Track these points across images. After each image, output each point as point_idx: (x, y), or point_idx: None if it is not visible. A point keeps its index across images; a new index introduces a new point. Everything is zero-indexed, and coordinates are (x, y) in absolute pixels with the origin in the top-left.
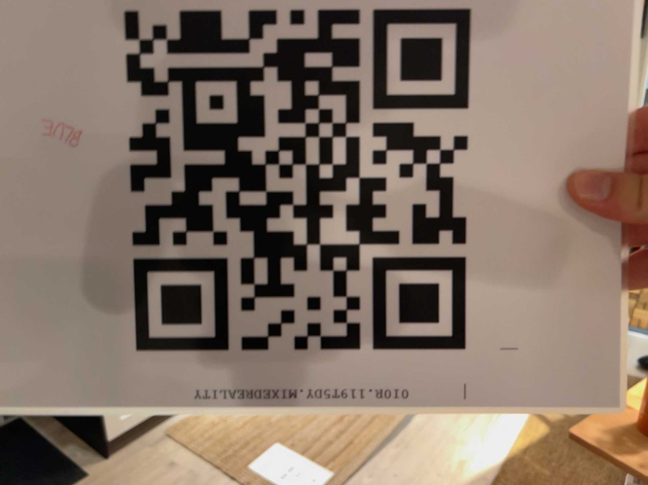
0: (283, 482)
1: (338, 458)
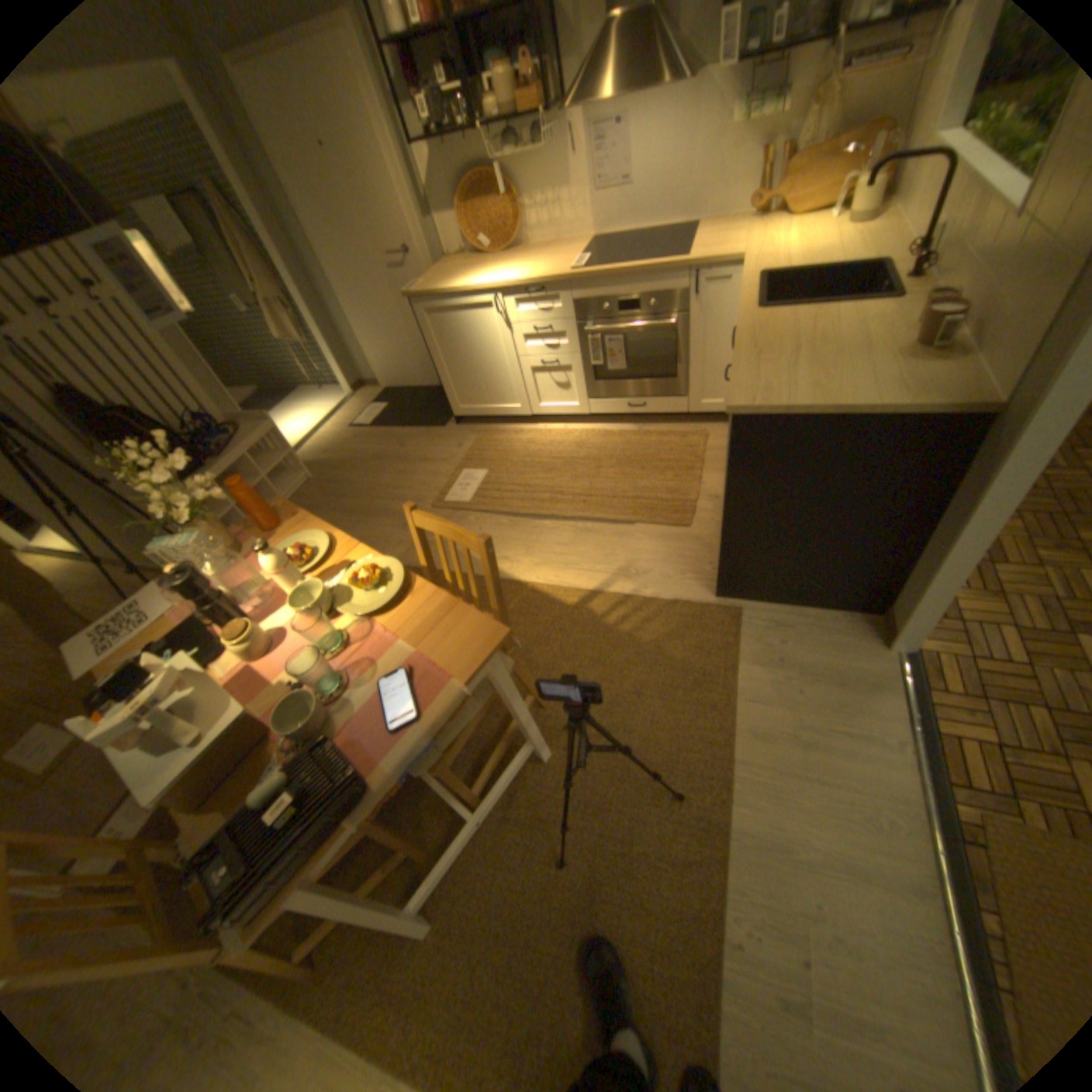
0: (457, 486)
1: (486, 498)
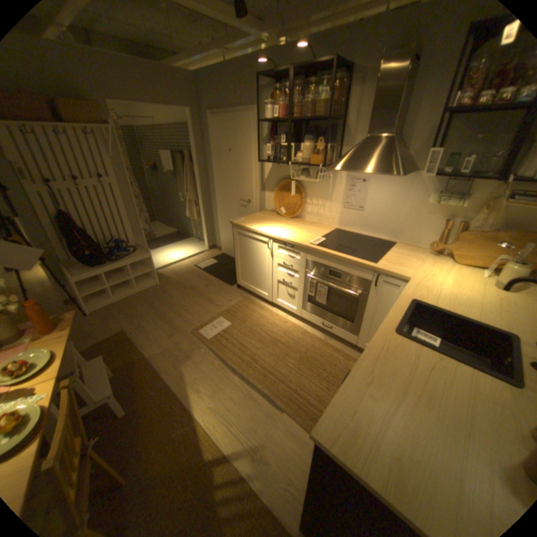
0: (211, 326)
1: (218, 342)
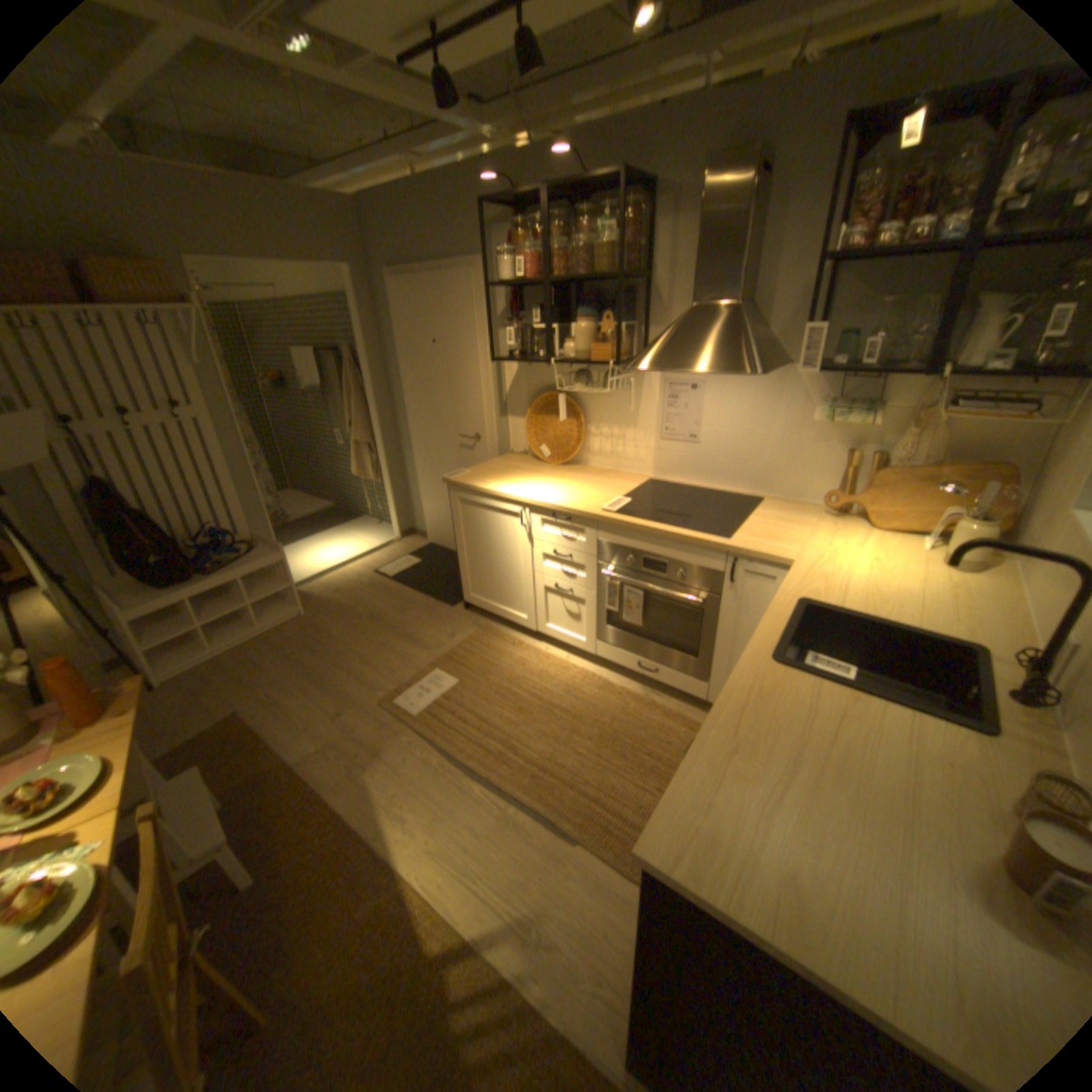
0: (418, 688)
1: (435, 719)
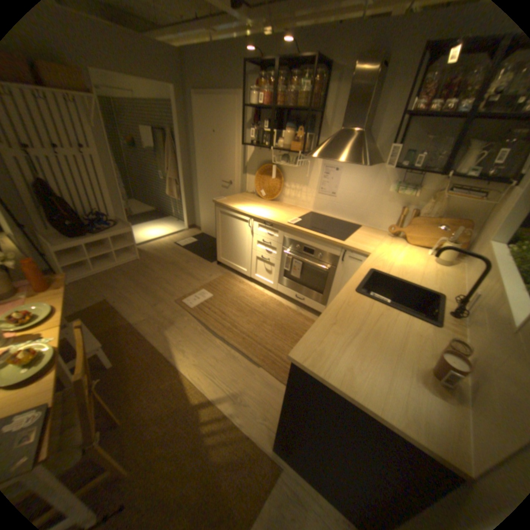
0: (194, 297)
1: (201, 311)
